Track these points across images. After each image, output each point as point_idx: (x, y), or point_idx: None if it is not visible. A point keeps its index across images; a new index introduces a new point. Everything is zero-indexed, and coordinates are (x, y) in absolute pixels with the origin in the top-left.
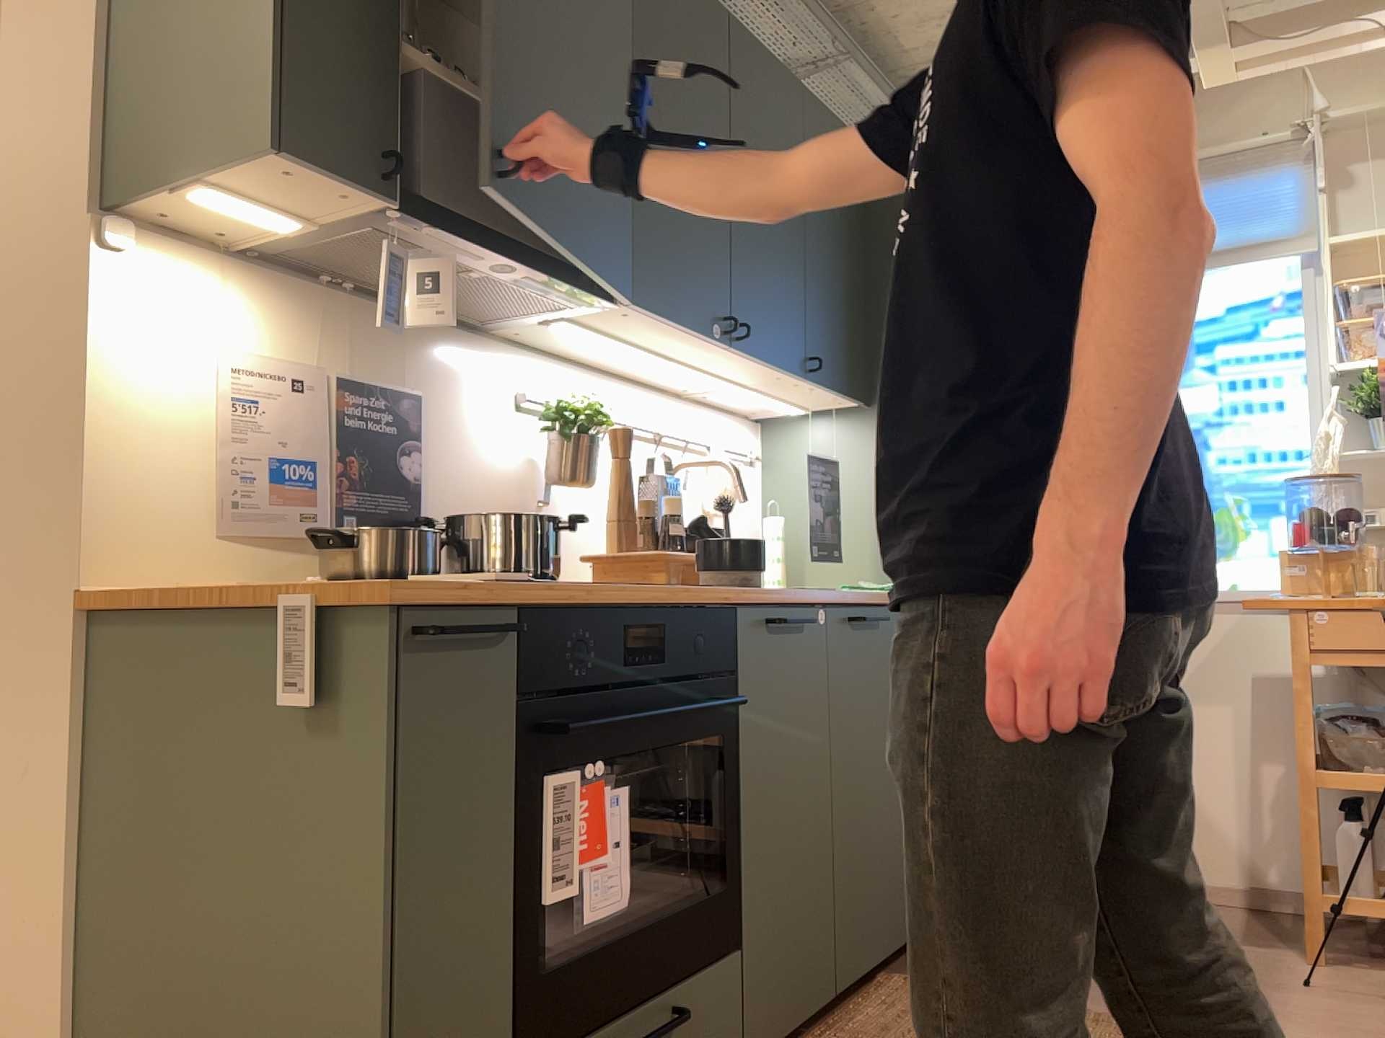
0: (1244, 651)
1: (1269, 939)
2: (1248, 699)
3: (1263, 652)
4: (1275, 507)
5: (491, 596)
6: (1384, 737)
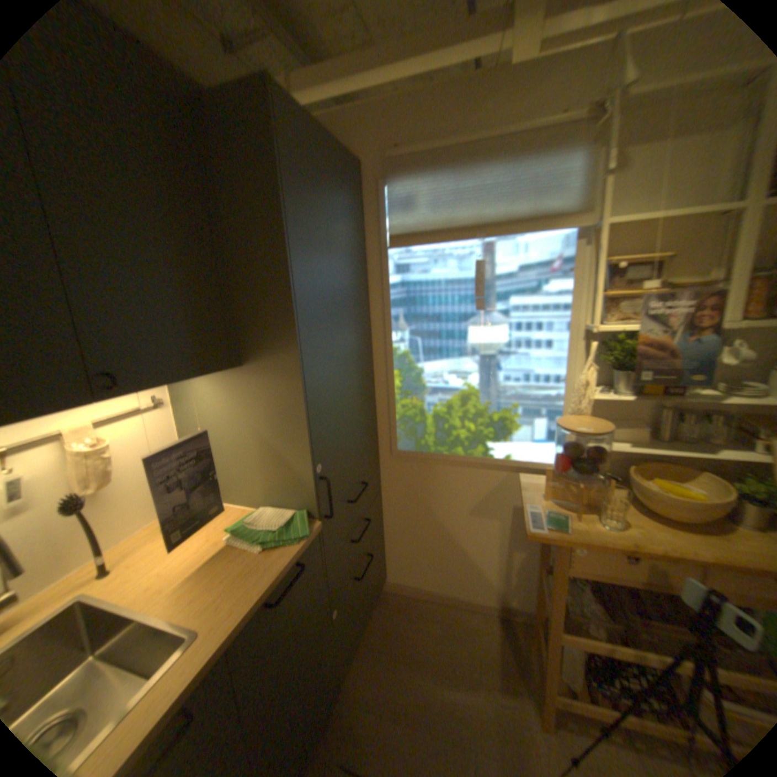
0: (510, 494)
1: (514, 676)
2: (509, 519)
3: (520, 495)
4: (537, 409)
5: None
6: (603, 605)
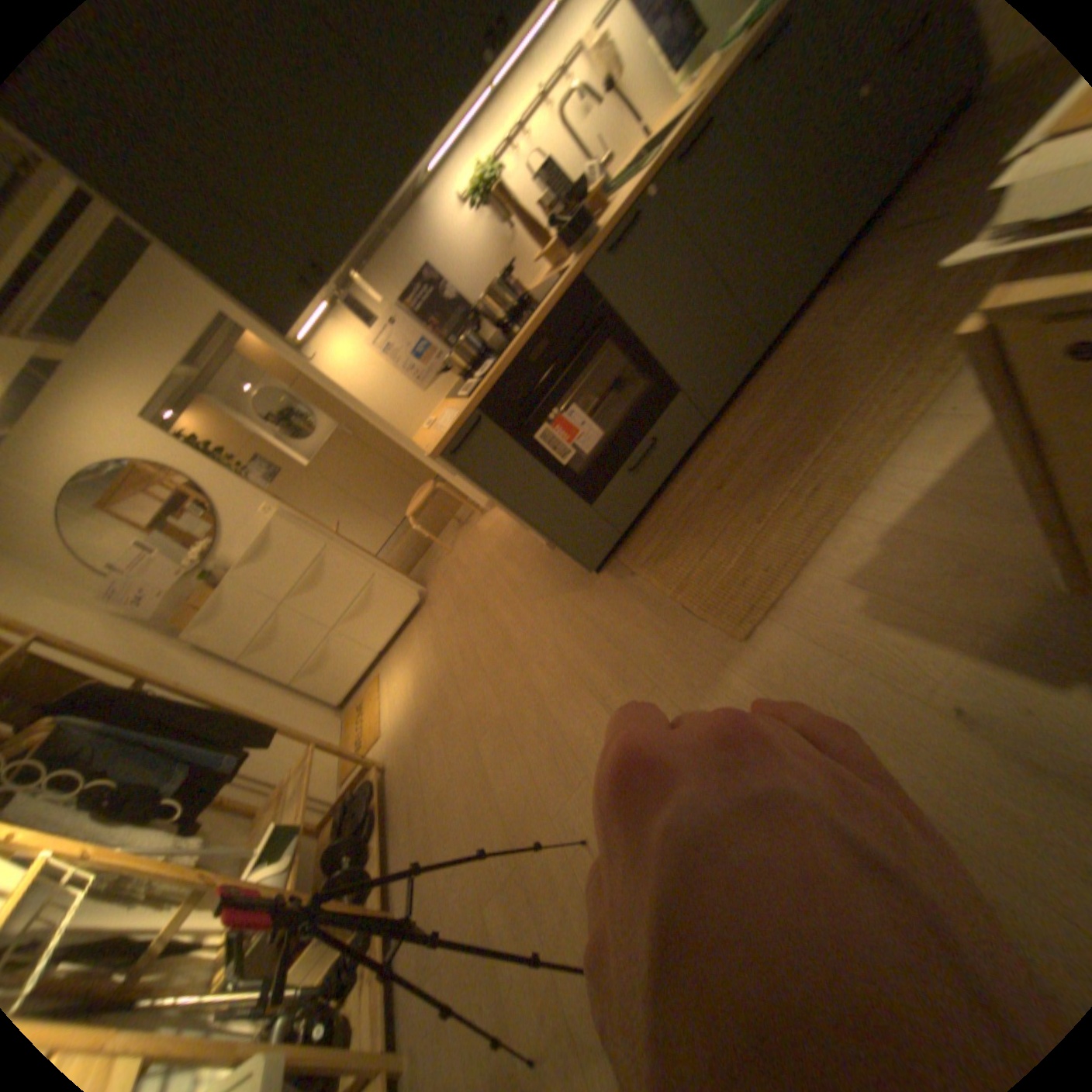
0: None
1: None
2: None
3: None
4: None
5: (462, 416)
6: None
